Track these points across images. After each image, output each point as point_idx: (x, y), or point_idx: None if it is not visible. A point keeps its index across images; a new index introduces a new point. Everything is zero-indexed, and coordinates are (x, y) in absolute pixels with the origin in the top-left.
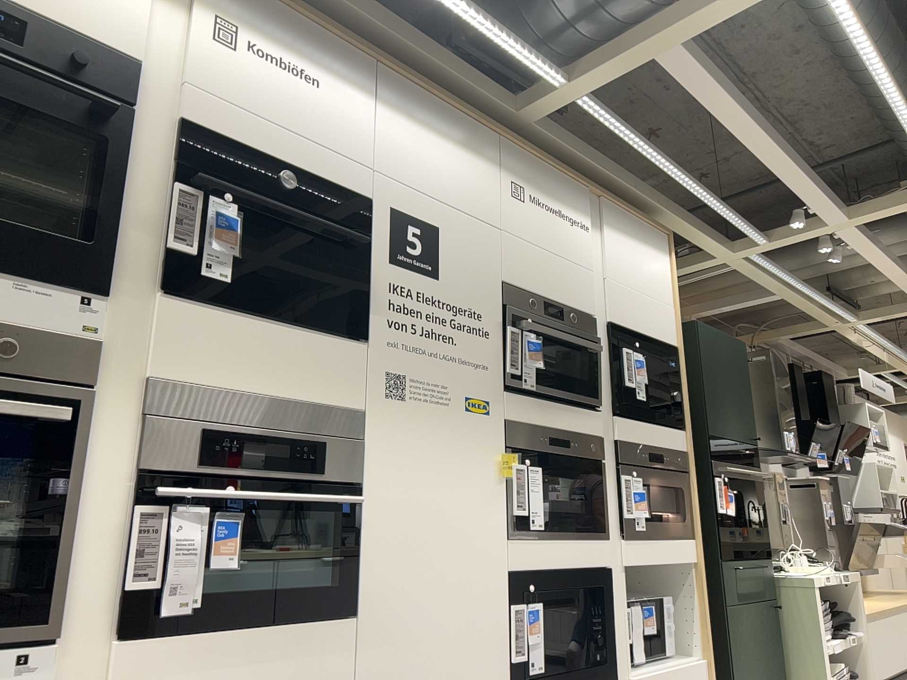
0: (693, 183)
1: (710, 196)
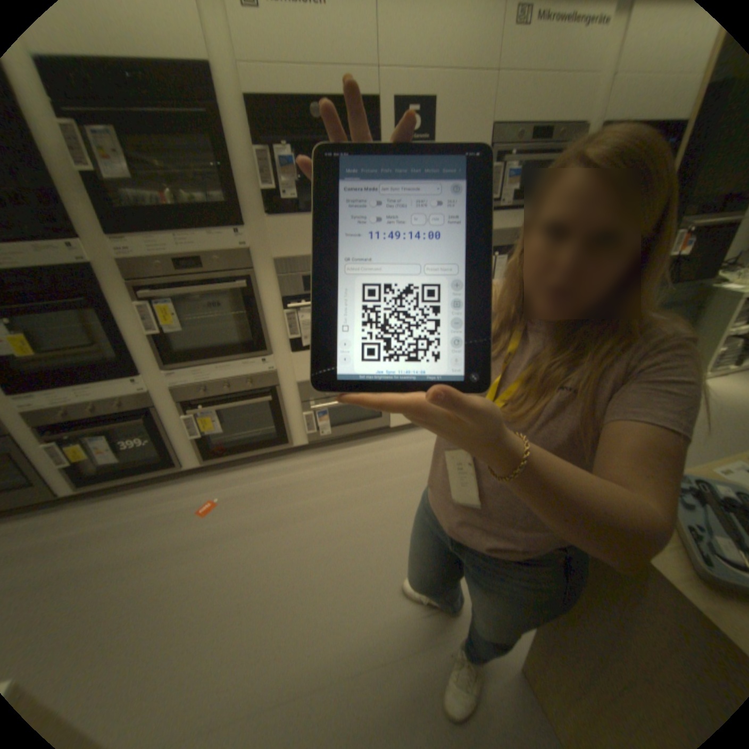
0: None
1: None
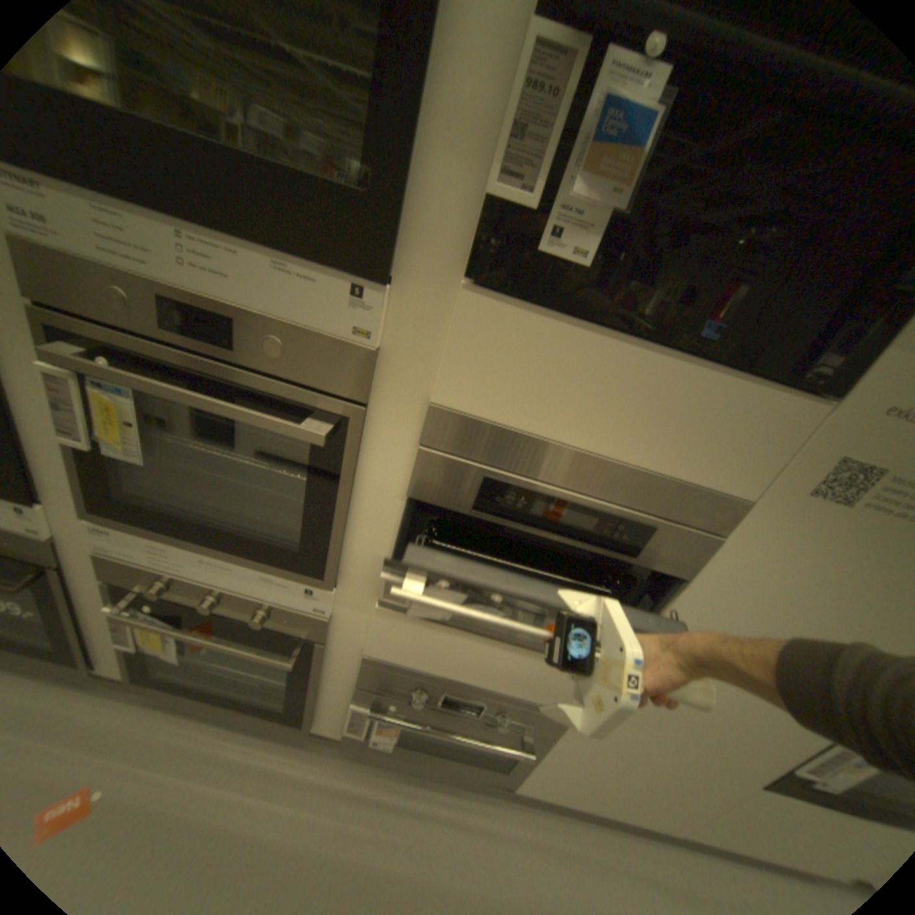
0: None
1: None
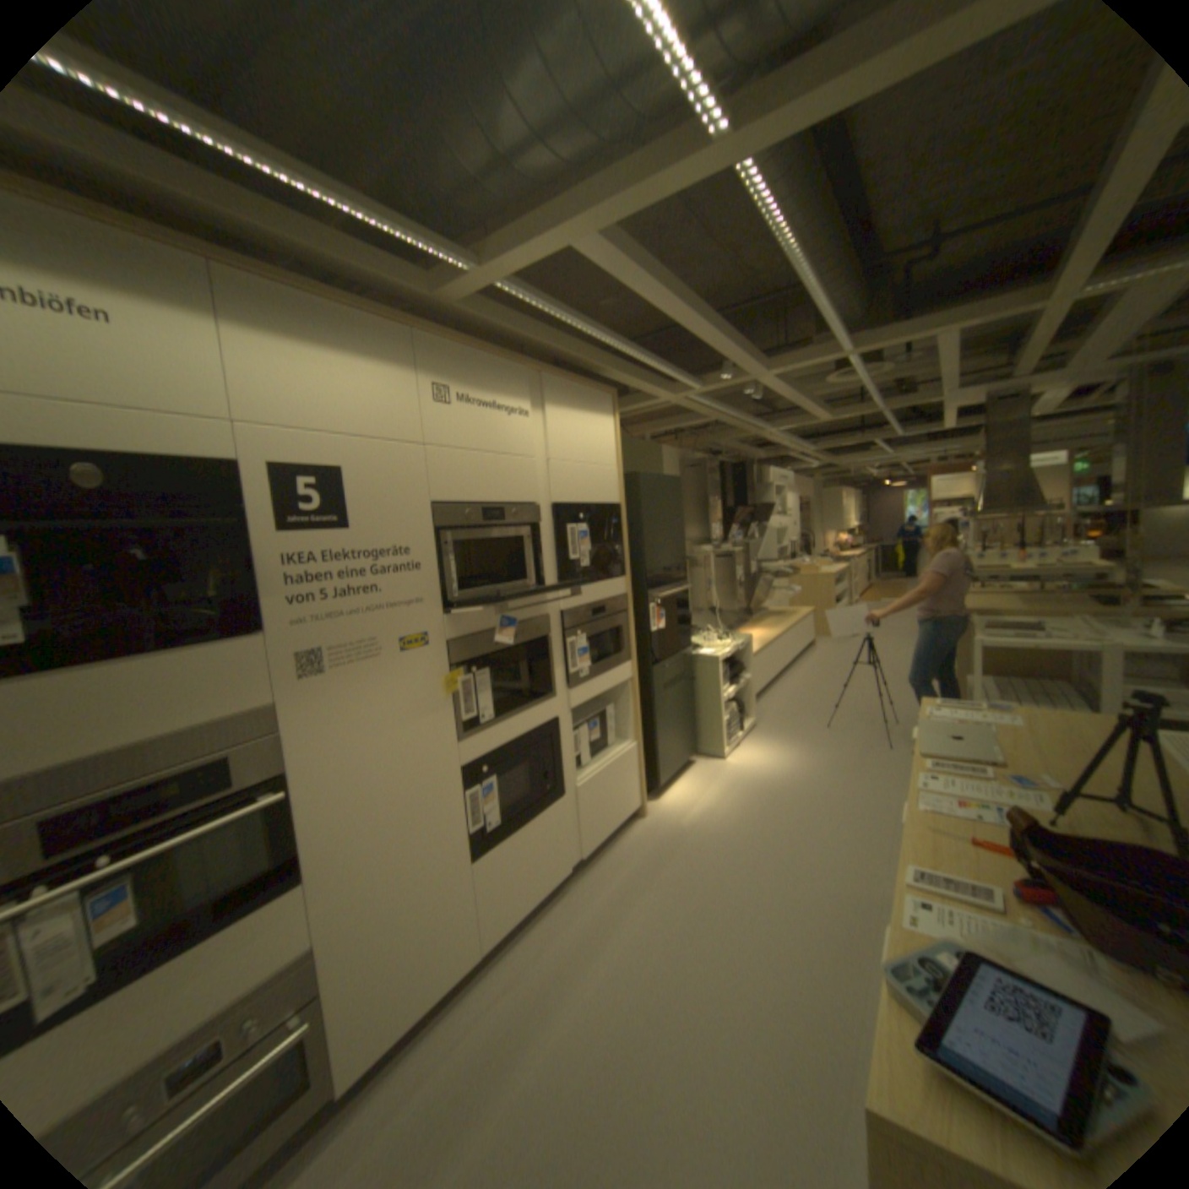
0: (632, 350)
1: (651, 358)
